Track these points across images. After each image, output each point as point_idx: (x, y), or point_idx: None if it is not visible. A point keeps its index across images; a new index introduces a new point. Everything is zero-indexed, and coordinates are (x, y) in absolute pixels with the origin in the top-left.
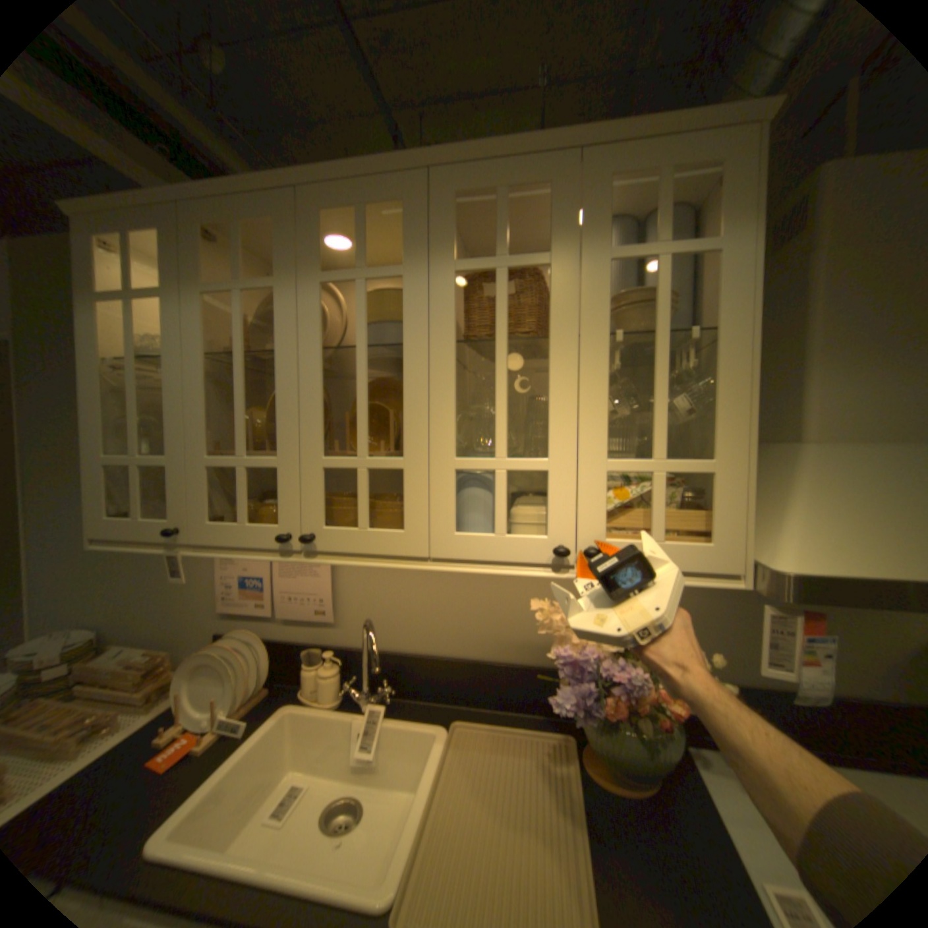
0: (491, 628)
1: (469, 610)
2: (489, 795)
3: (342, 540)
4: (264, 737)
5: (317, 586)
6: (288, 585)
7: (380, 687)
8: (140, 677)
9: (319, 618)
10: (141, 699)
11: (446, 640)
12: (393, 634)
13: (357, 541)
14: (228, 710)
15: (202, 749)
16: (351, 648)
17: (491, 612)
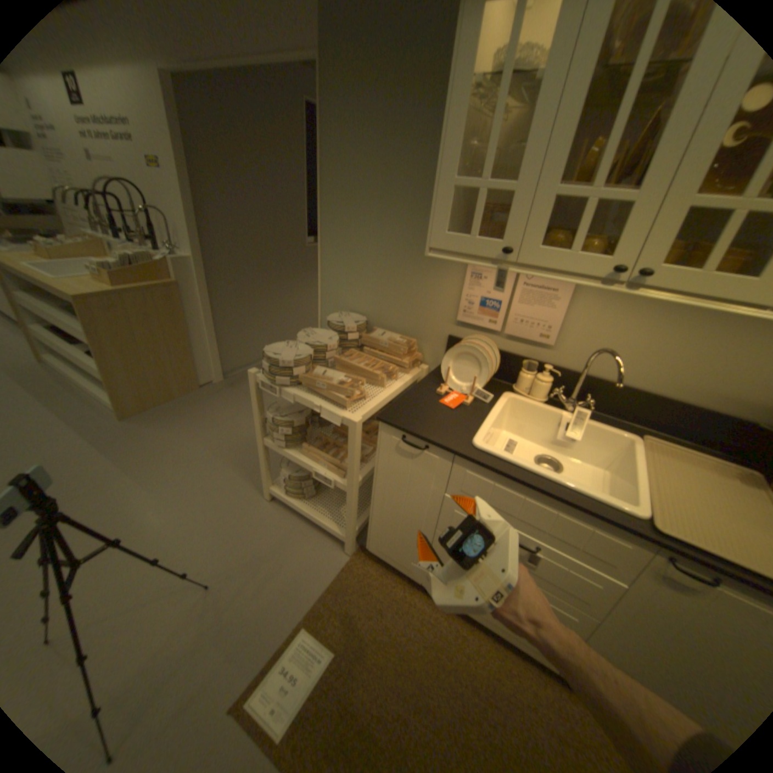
0: (708, 379)
1: (691, 361)
2: (697, 486)
3: (678, 279)
4: (503, 407)
5: (550, 316)
6: (523, 310)
7: (588, 398)
8: (406, 351)
9: (541, 340)
10: (407, 365)
11: (654, 379)
12: (603, 365)
13: (695, 281)
14: (476, 385)
15: (466, 403)
16: (561, 367)
17: (716, 367)
